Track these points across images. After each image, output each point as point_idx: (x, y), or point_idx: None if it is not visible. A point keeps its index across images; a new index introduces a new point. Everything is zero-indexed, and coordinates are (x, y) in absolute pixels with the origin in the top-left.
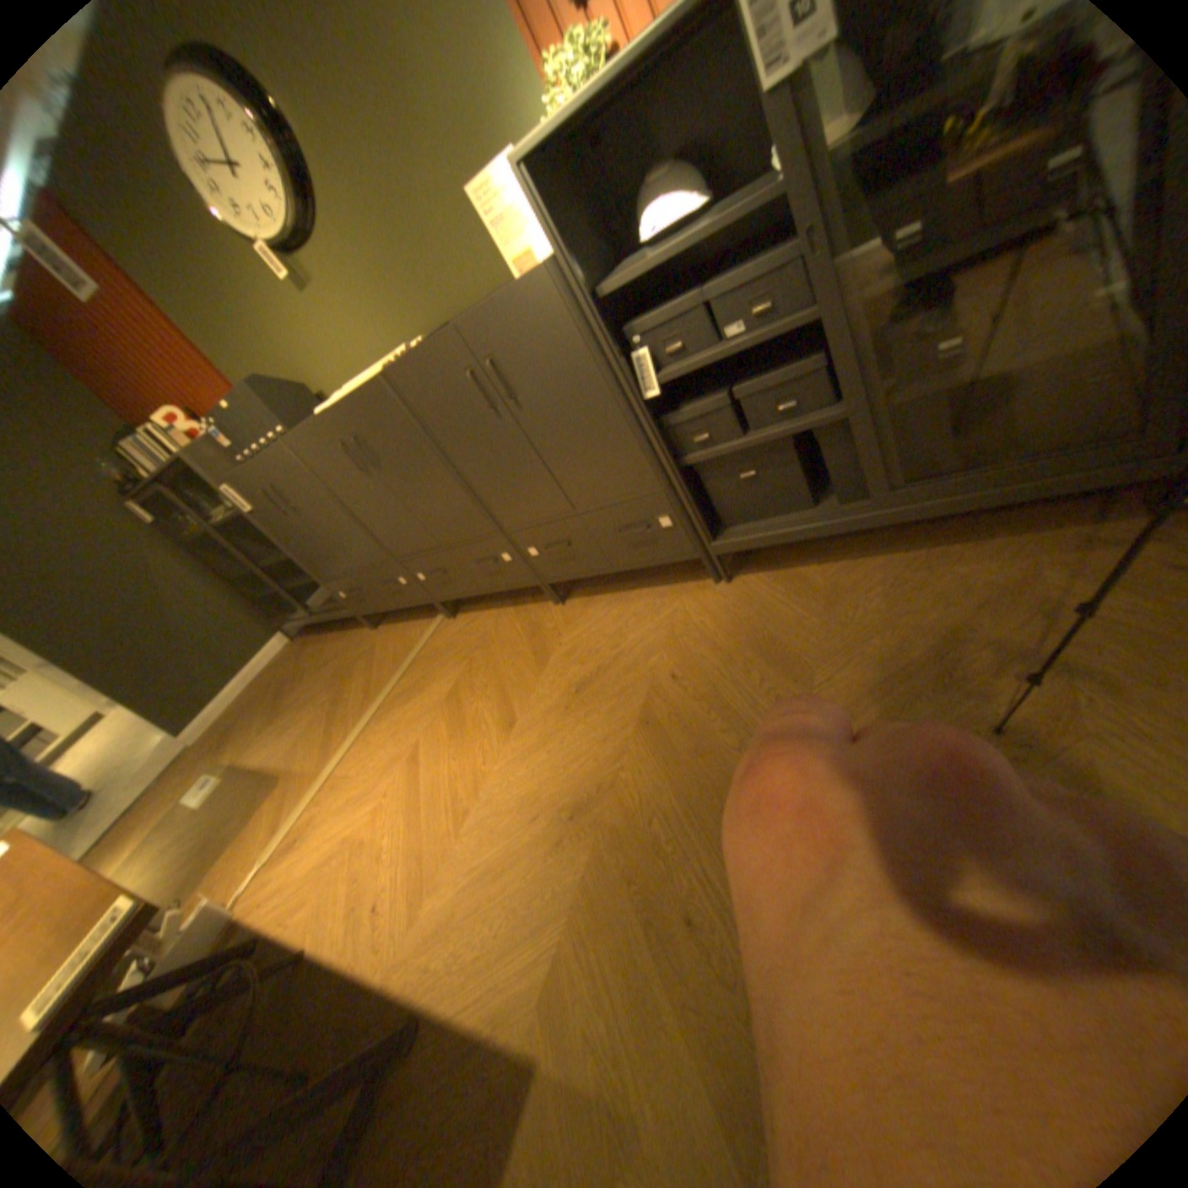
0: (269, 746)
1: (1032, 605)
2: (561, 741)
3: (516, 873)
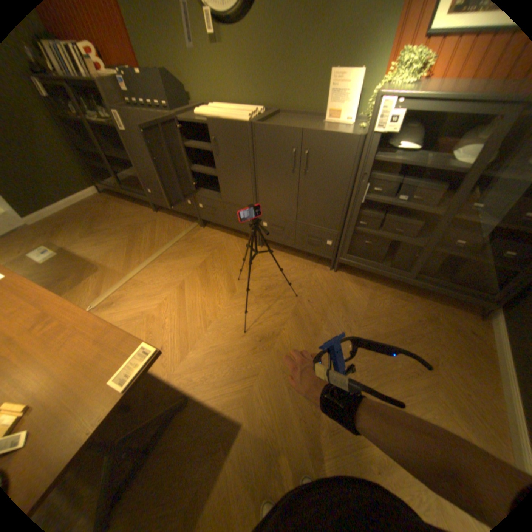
0: (89, 248)
1: (433, 327)
2: (257, 307)
3: (234, 354)
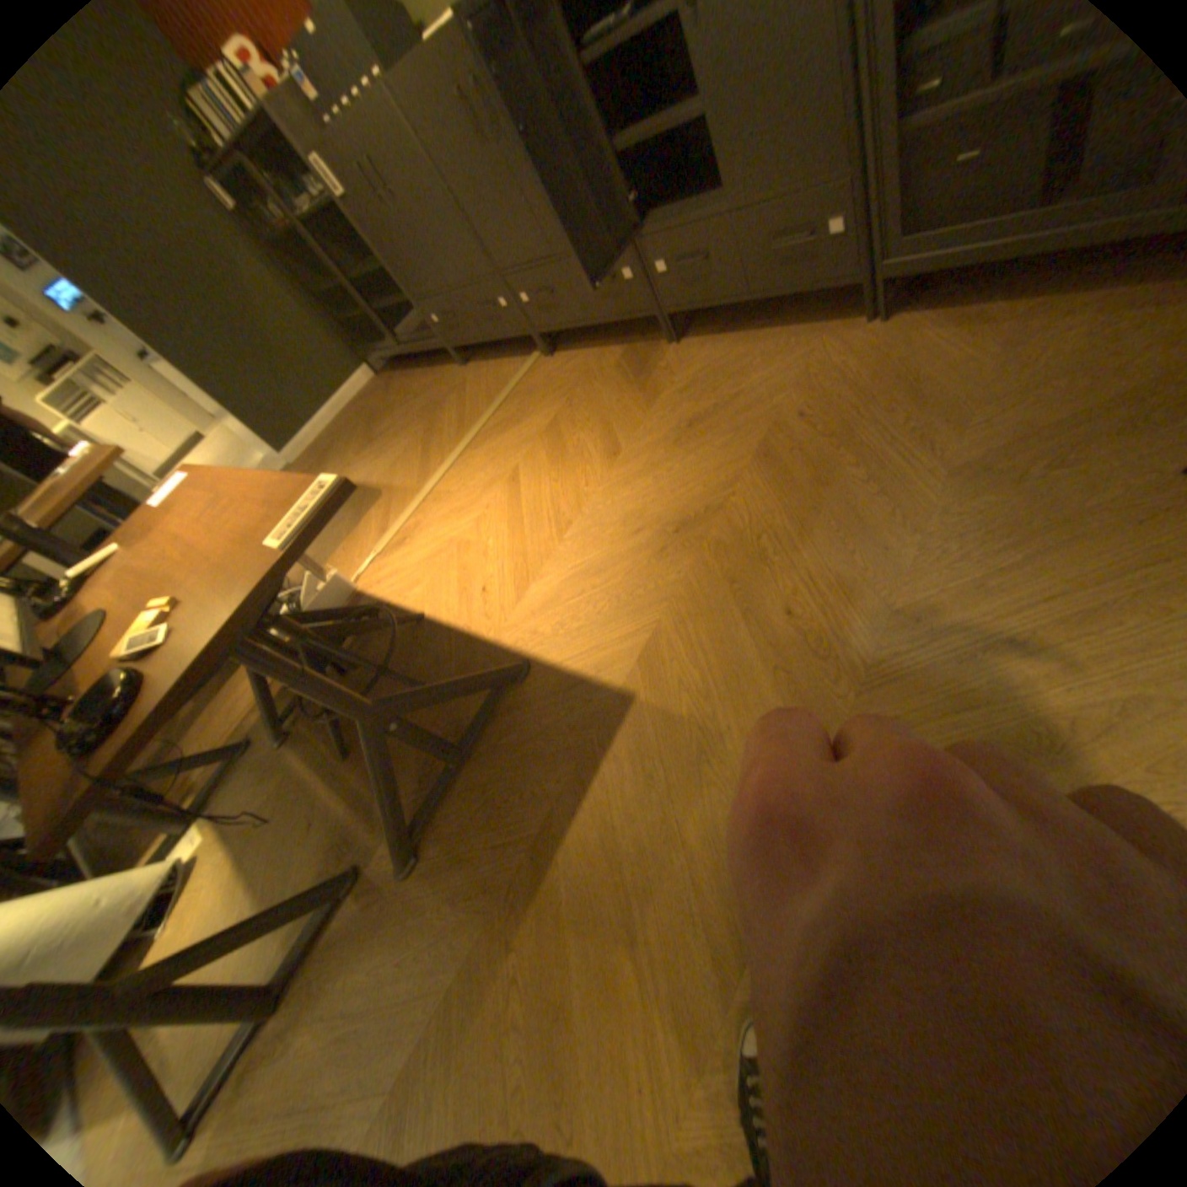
0: (367, 466)
1: None
2: (669, 469)
3: (619, 570)
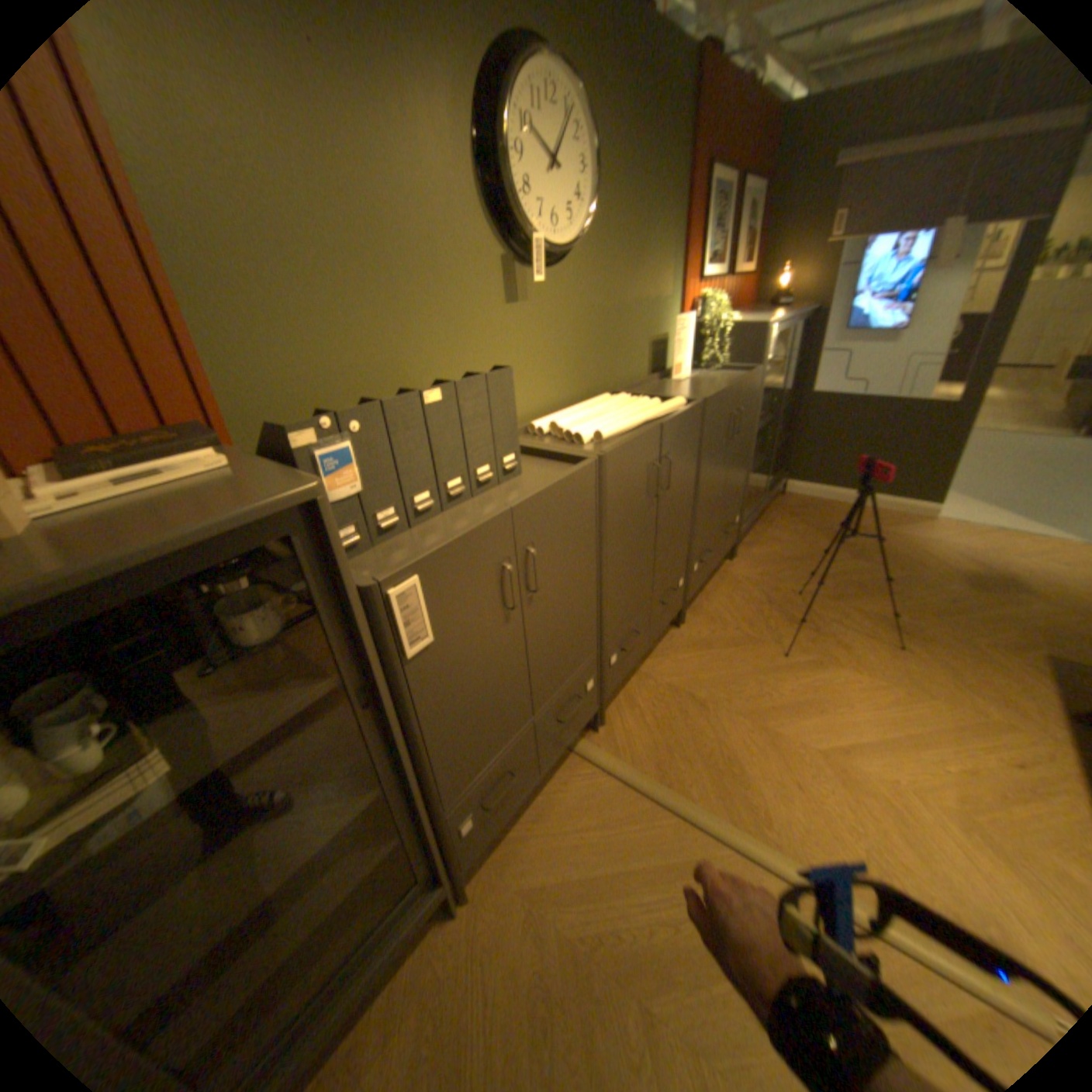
0: None
1: (805, 518)
2: (843, 636)
3: (951, 664)
